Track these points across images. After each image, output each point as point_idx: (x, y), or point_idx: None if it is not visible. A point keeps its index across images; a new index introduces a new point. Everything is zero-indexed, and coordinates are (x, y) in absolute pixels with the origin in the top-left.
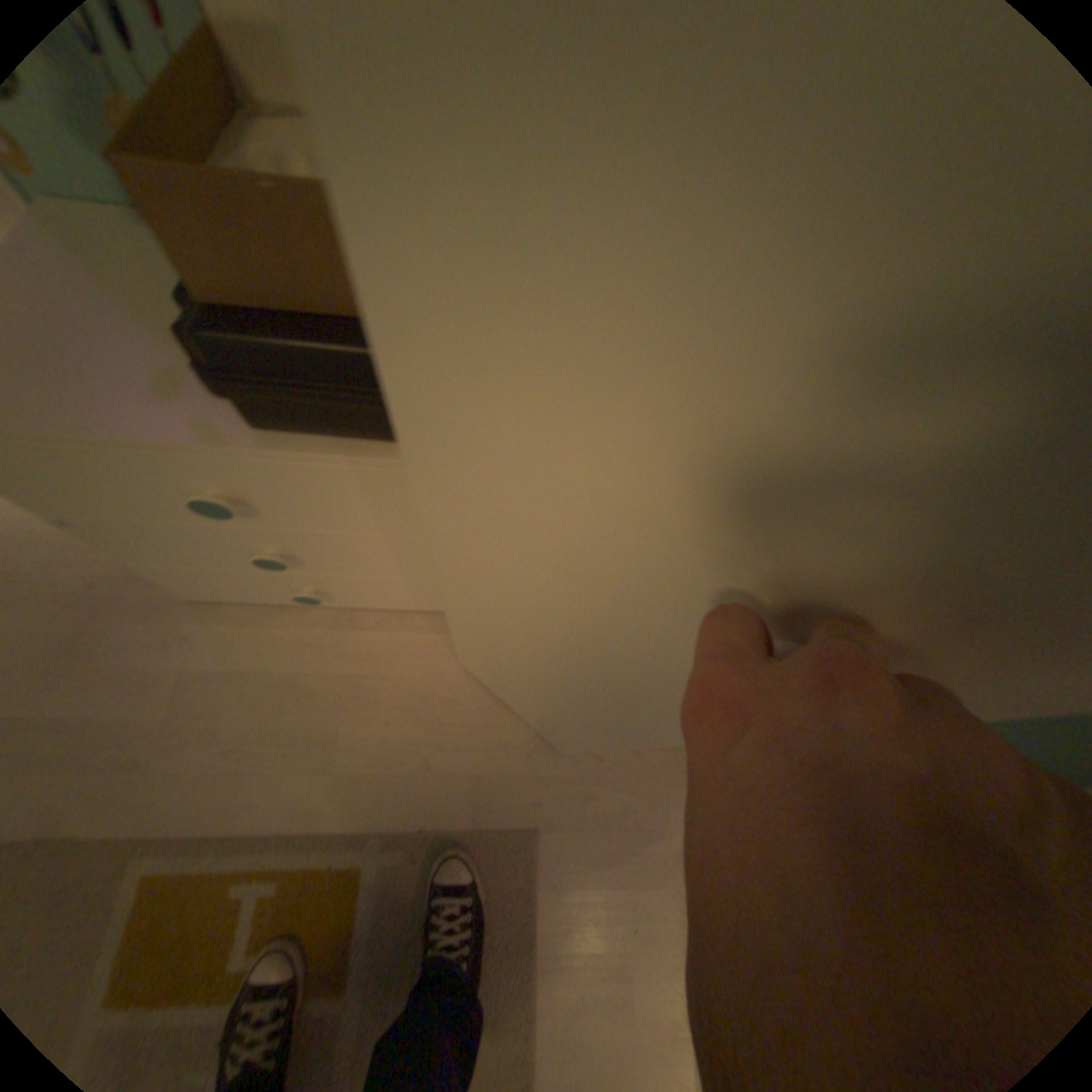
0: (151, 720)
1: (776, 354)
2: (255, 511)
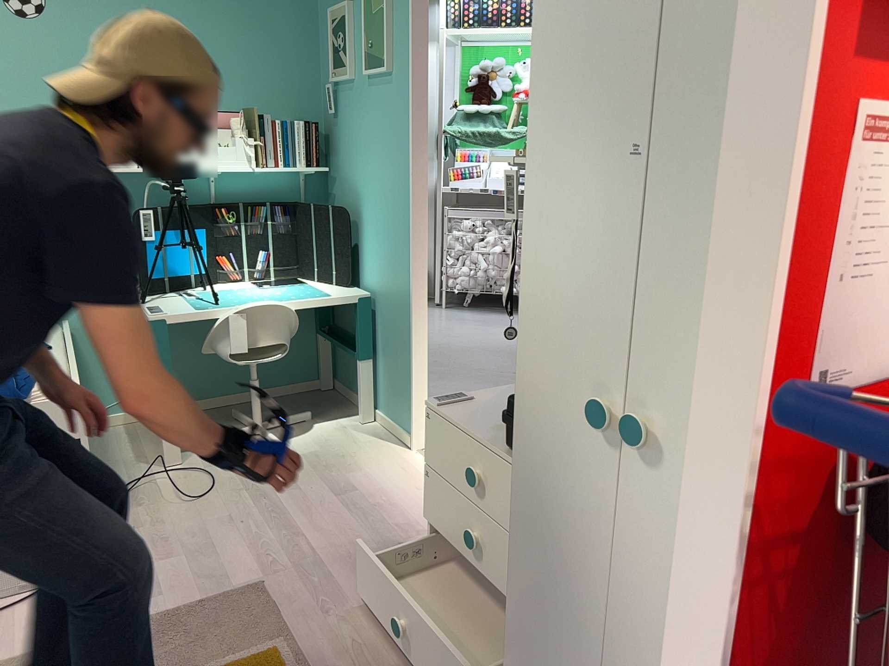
0: (351, 602)
1: (585, 389)
2: (483, 491)
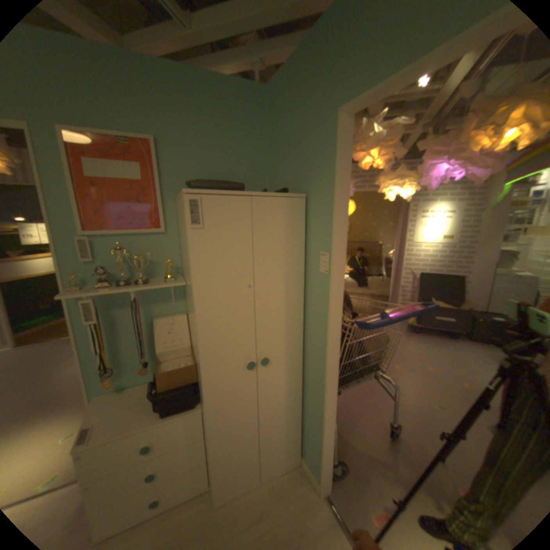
0: None
1: (239, 363)
2: (150, 450)
